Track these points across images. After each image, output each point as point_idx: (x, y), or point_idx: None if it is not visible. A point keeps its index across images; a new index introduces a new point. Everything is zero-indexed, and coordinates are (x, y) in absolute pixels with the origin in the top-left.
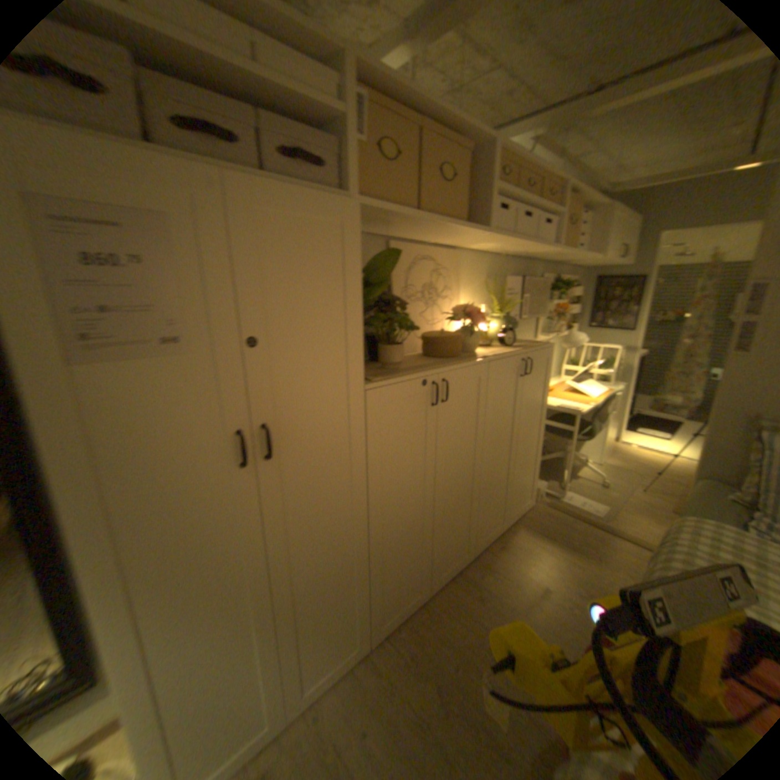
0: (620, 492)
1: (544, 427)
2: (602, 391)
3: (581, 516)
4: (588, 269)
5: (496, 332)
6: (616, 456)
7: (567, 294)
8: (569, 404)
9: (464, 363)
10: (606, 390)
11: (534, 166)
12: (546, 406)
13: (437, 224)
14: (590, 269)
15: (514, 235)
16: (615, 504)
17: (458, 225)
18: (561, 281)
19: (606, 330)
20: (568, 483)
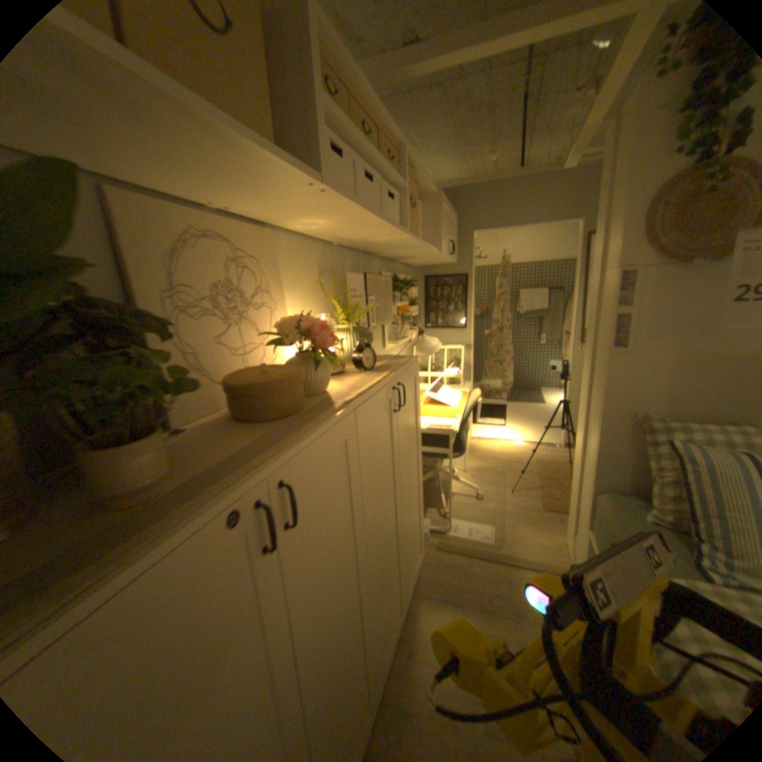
0: (493, 499)
1: (420, 459)
2: (458, 396)
3: (473, 550)
4: (416, 268)
5: (346, 349)
6: (473, 455)
7: (404, 294)
8: (436, 421)
9: (316, 427)
10: (460, 394)
11: (366, 102)
12: (419, 434)
13: (199, 123)
14: (417, 269)
15: (358, 200)
16: (495, 518)
17: (255, 141)
18: (398, 280)
19: (440, 329)
20: (451, 512)
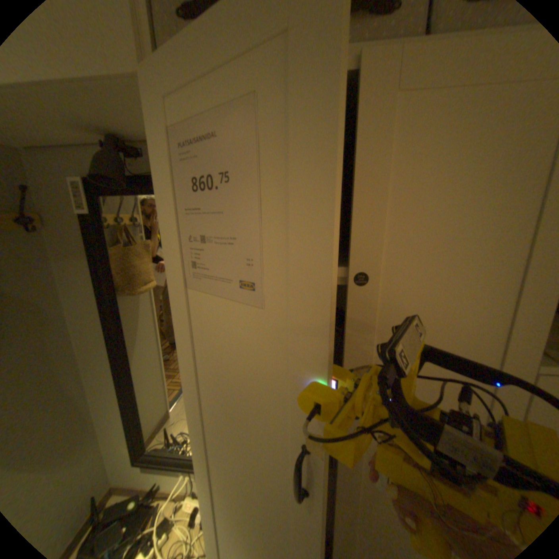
0: None
1: None
2: None
3: None
4: None
5: None
6: None
7: None
8: None
9: None
10: None
11: None
12: None
13: None
14: None
15: None
16: None
17: None
18: None
19: None
20: None
